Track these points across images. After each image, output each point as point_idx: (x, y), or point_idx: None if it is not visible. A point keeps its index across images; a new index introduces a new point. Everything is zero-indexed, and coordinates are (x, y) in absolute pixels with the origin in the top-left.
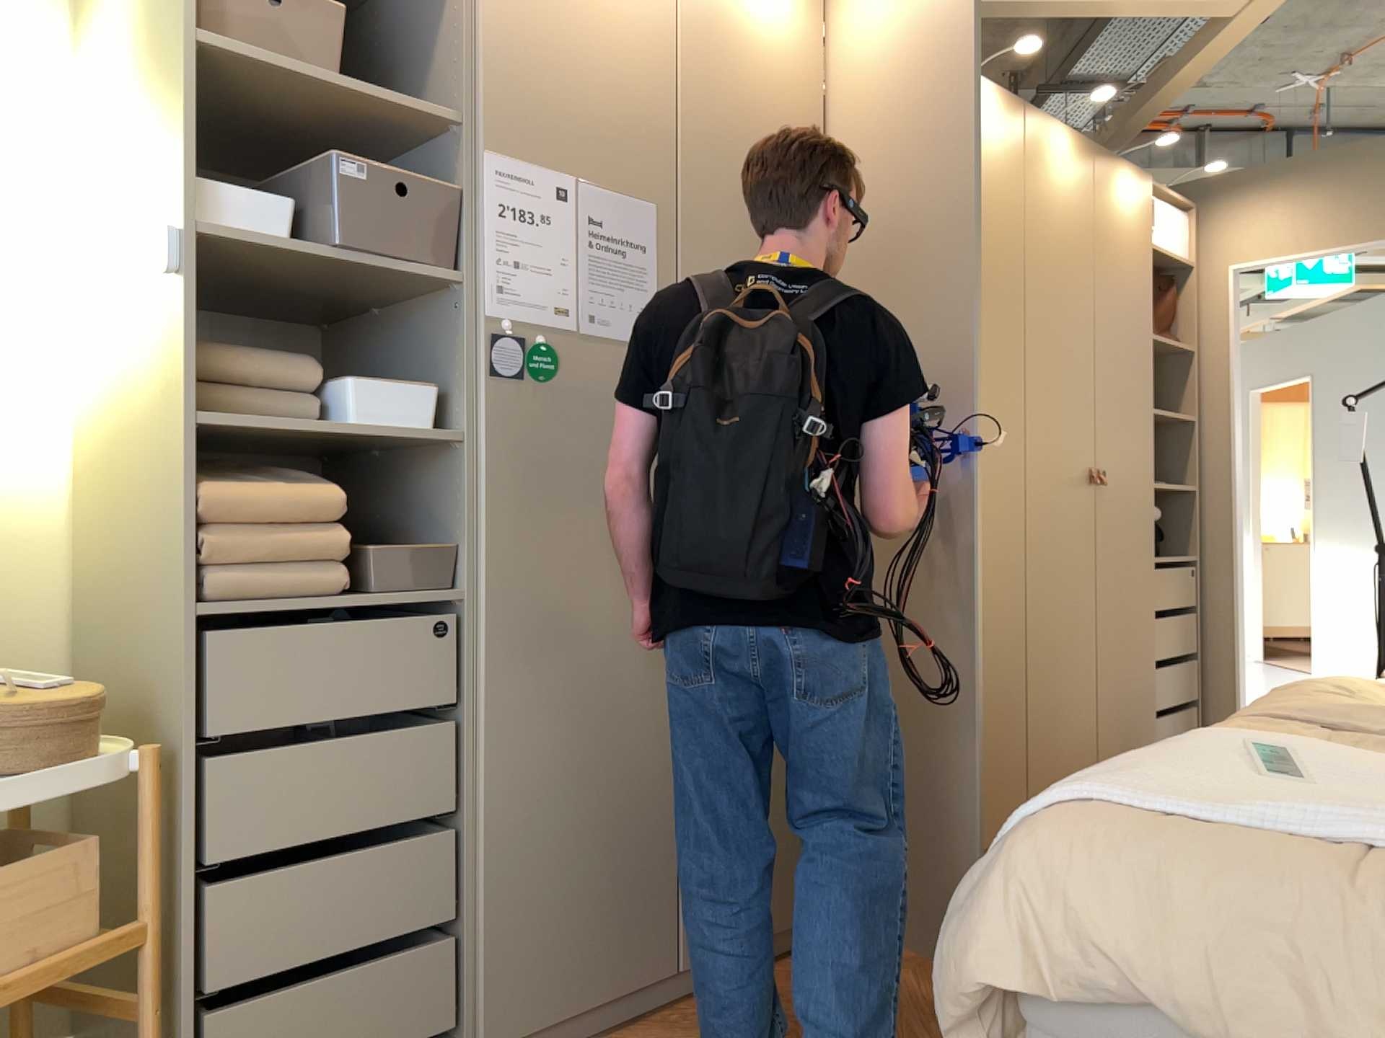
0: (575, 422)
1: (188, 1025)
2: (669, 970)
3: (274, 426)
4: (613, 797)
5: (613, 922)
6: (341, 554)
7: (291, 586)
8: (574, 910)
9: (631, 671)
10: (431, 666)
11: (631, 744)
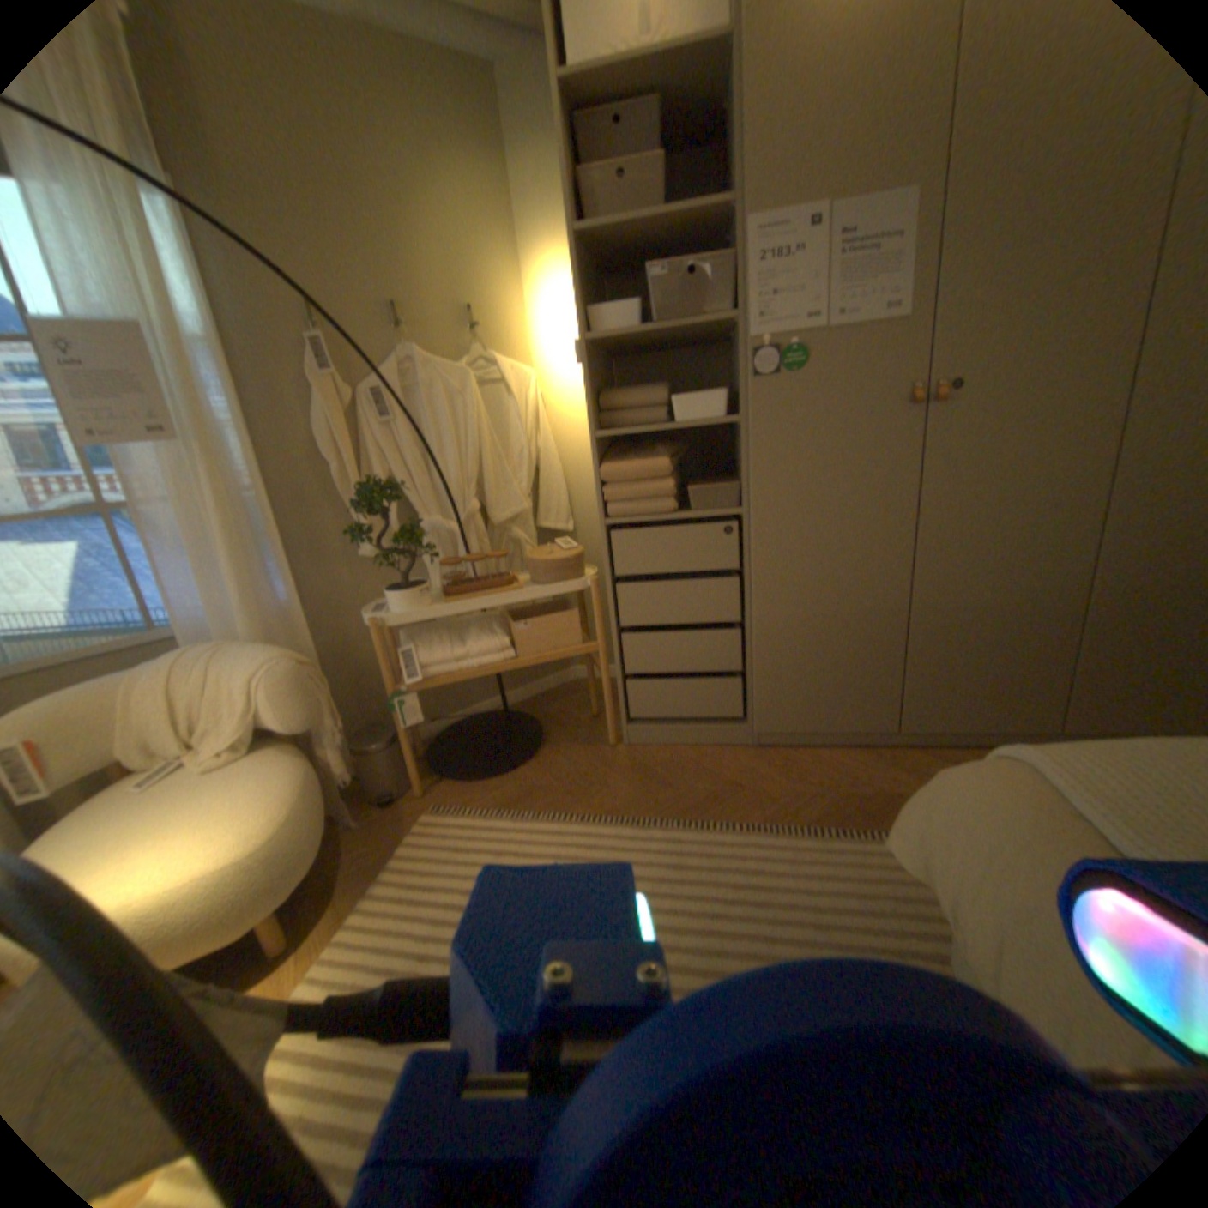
0: (822, 393)
1: (620, 680)
2: (887, 729)
3: (641, 427)
4: (847, 628)
5: (844, 694)
6: (671, 491)
7: (644, 509)
8: (814, 682)
9: (867, 555)
10: (722, 548)
11: (864, 599)
